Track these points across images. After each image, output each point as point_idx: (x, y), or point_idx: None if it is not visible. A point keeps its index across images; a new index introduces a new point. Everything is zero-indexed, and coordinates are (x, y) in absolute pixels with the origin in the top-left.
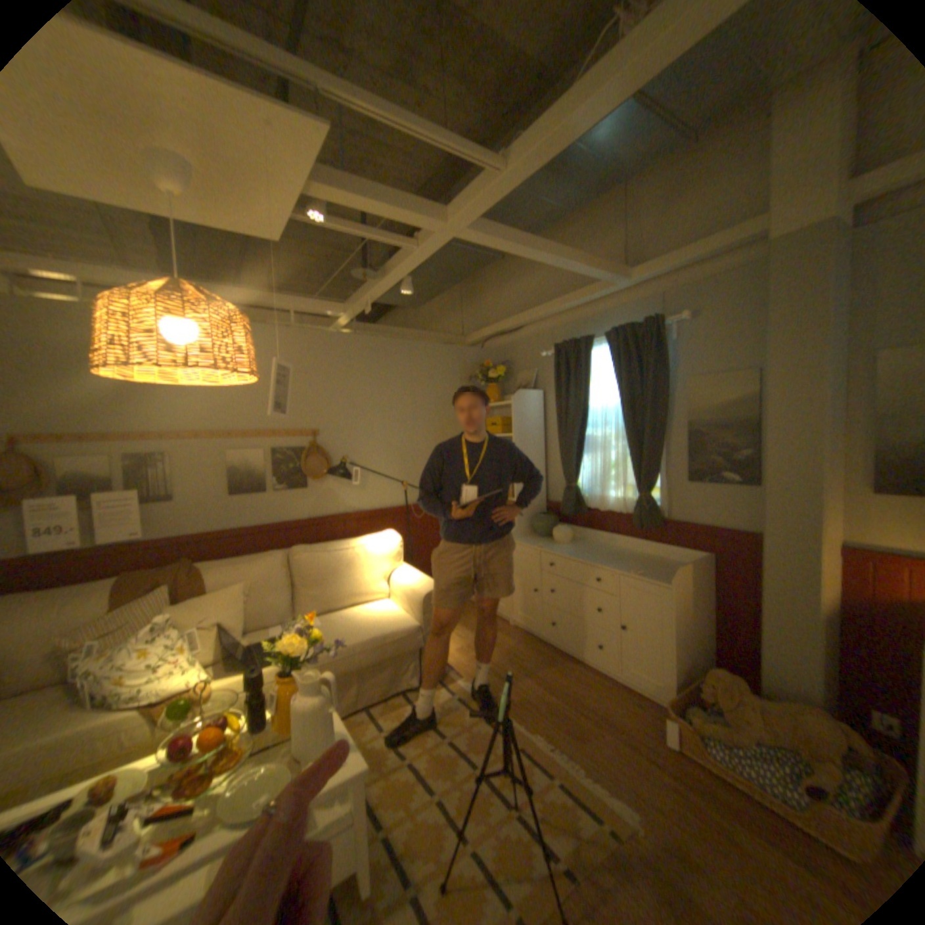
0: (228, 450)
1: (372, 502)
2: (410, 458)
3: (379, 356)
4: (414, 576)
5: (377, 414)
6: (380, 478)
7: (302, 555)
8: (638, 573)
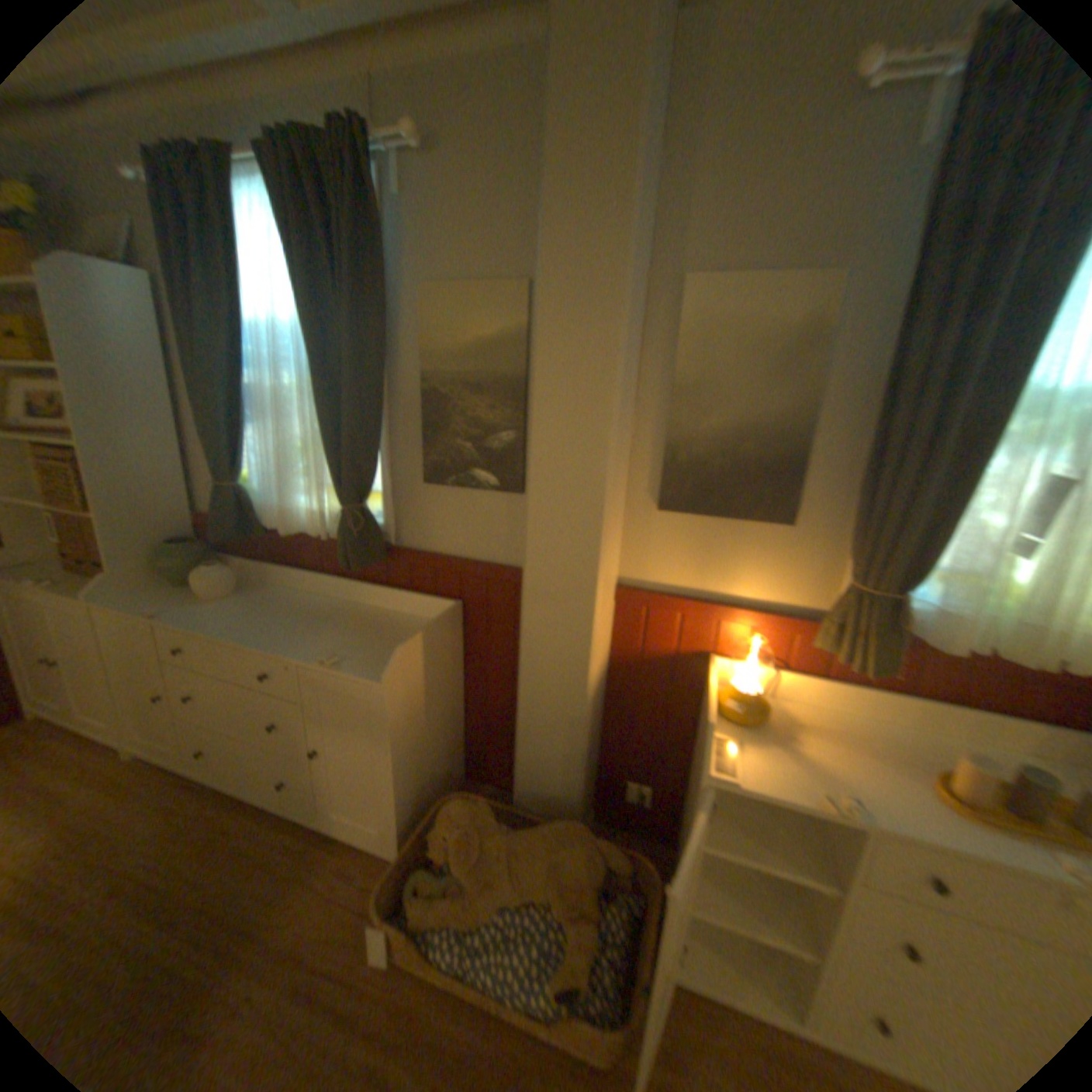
0: None
1: None
2: None
3: None
4: None
5: None
6: None
7: None
8: (331, 665)
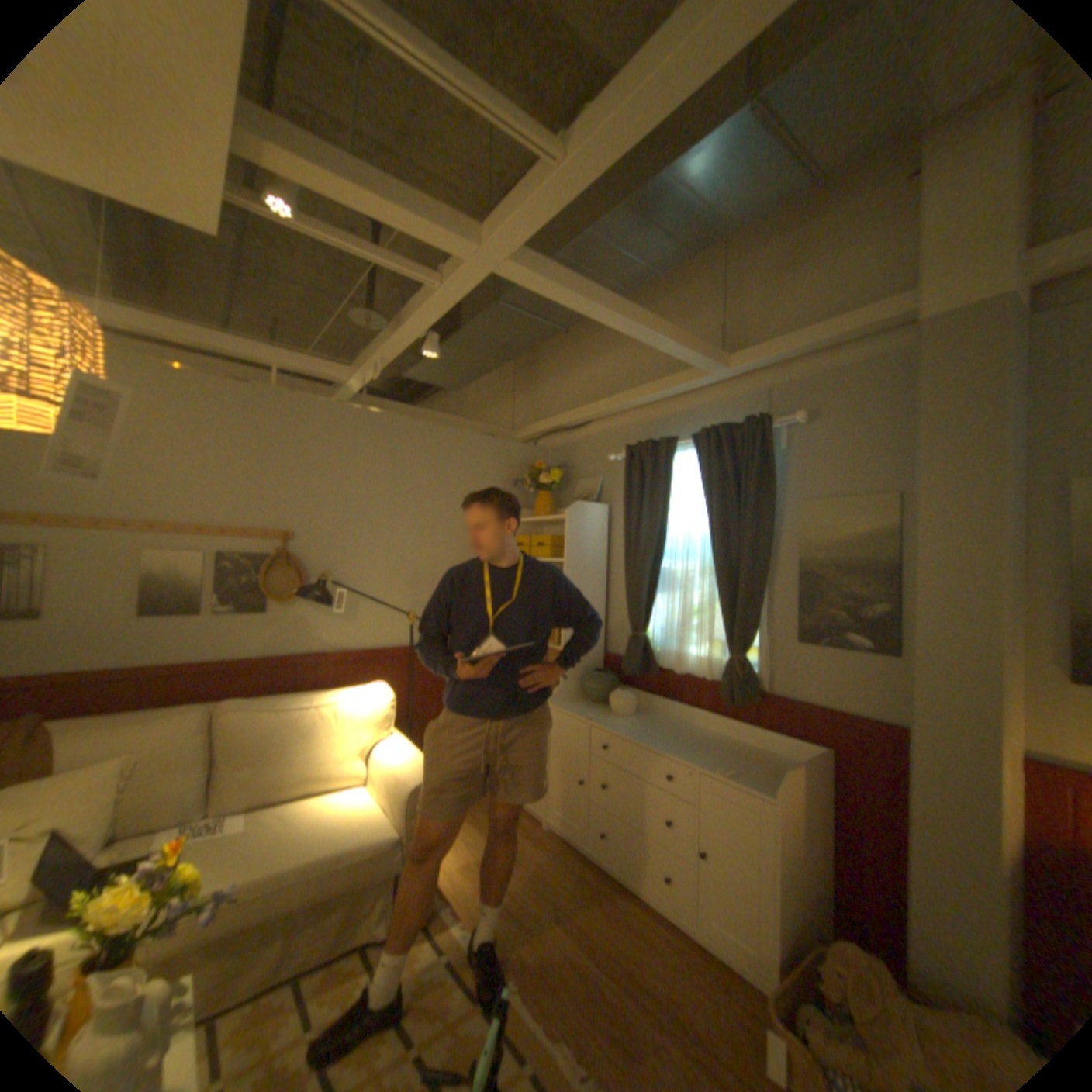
0: (147, 552)
1: (363, 639)
2: (425, 582)
3: (394, 441)
4: (406, 755)
5: (383, 518)
6: (378, 606)
7: (233, 717)
8: (728, 775)
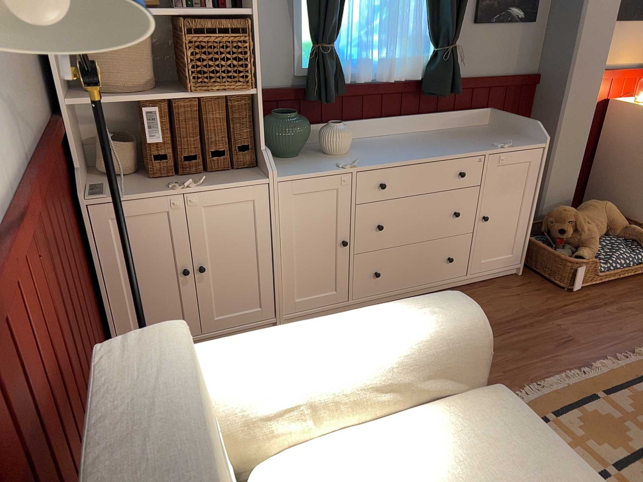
0: None
1: None
2: None
3: None
4: (361, 323)
5: None
6: None
7: None
8: (511, 143)
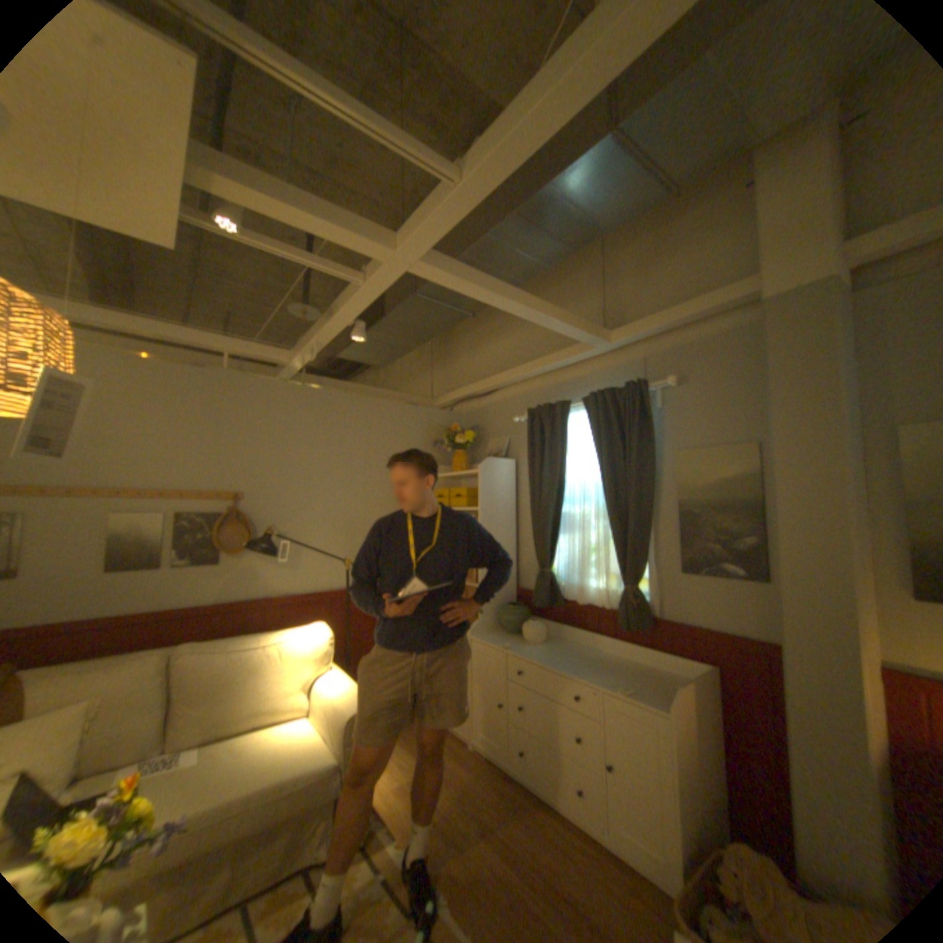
0: (114, 514)
1: (305, 584)
2: (359, 532)
3: (330, 411)
4: (343, 687)
5: (321, 478)
6: (319, 554)
7: (188, 659)
8: (628, 694)
